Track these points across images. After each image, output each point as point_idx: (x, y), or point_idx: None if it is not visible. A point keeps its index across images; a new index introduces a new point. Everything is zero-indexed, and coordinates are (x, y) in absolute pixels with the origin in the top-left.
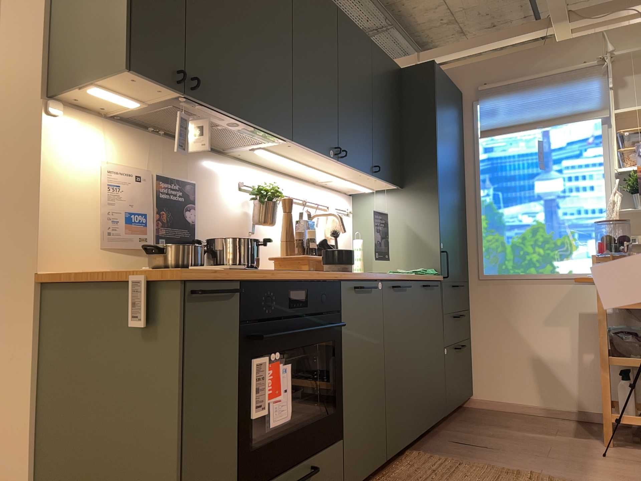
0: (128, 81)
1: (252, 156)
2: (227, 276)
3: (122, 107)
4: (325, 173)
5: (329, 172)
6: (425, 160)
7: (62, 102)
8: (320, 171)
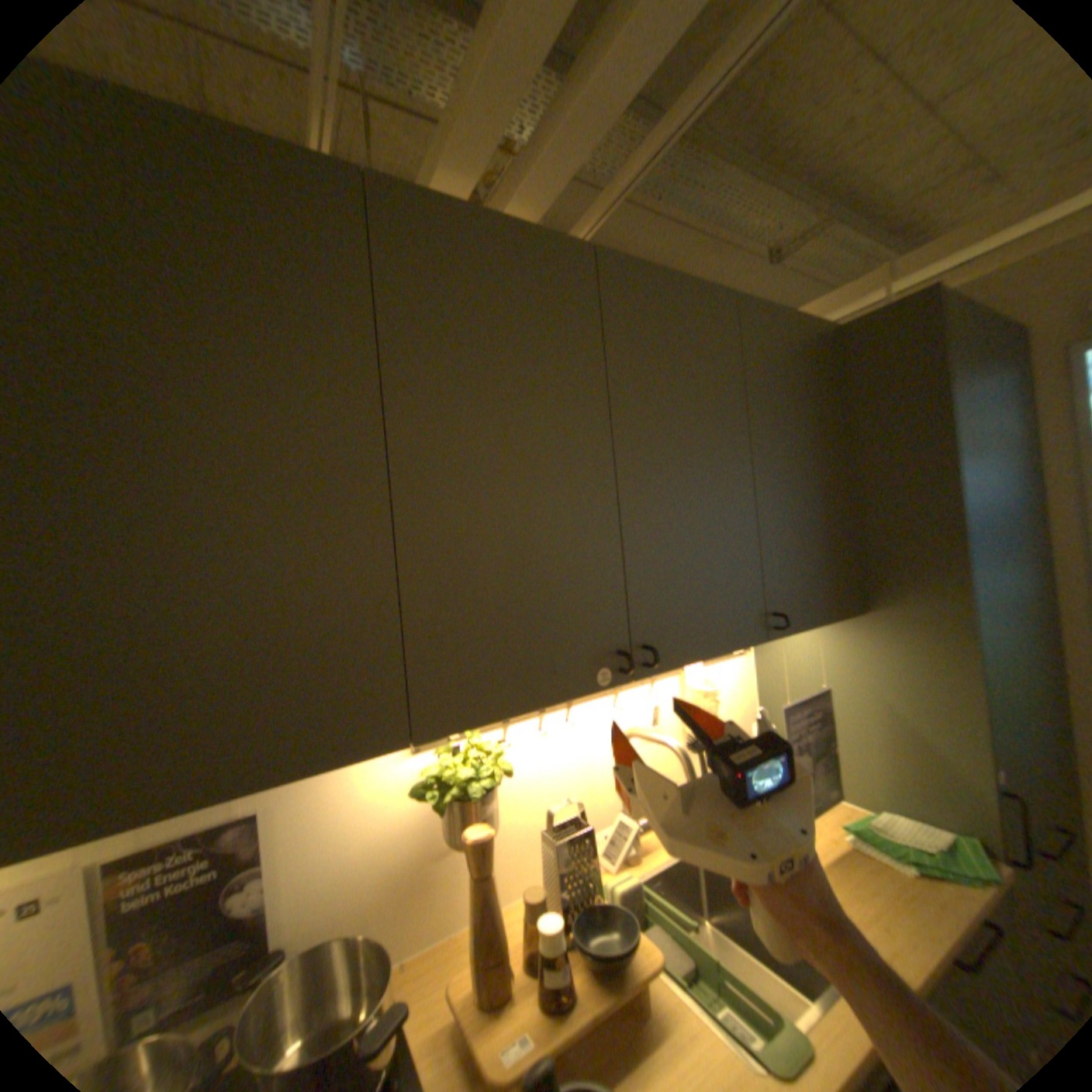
0: None
1: None
2: None
3: None
4: None
5: None
6: (930, 550)
7: None
8: None
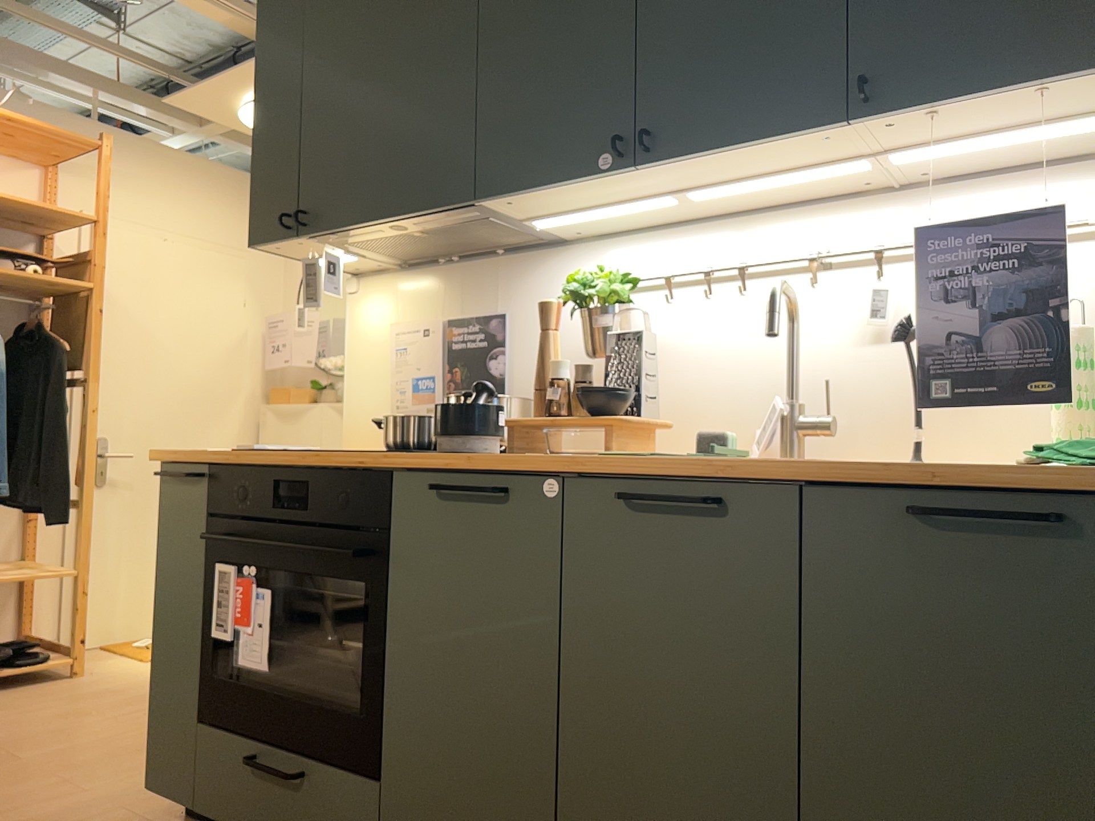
0: (281, 250)
1: (606, 224)
2: (190, 458)
3: (365, 259)
4: (754, 182)
5: (762, 174)
6: None
7: (362, 274)
8: (734, 186)
